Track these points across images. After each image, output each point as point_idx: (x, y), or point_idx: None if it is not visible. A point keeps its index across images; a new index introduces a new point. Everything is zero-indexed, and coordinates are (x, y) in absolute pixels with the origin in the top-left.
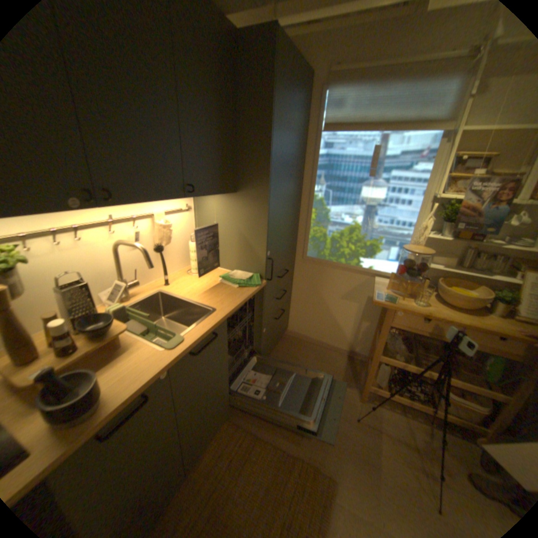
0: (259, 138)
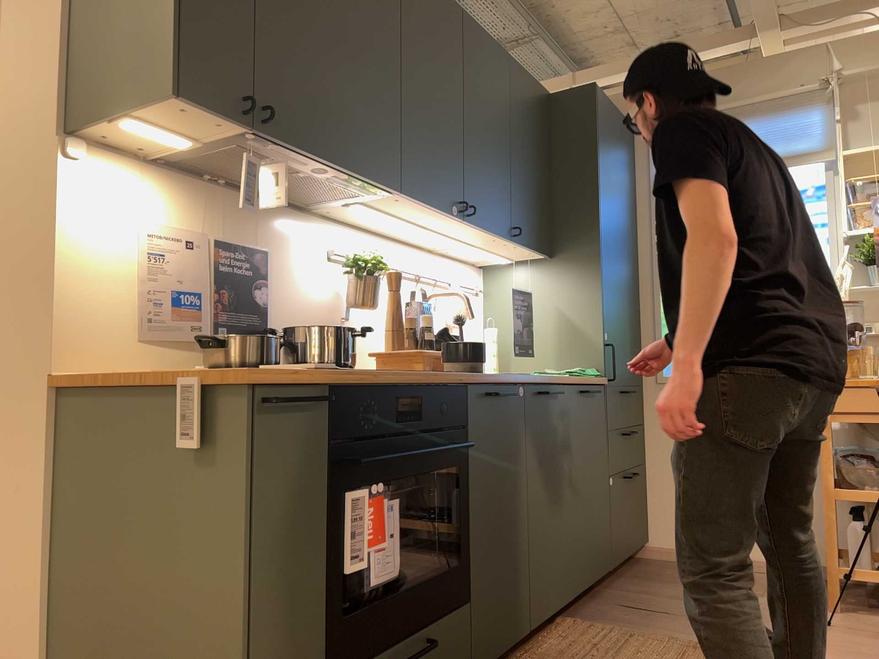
0: (582, 187)
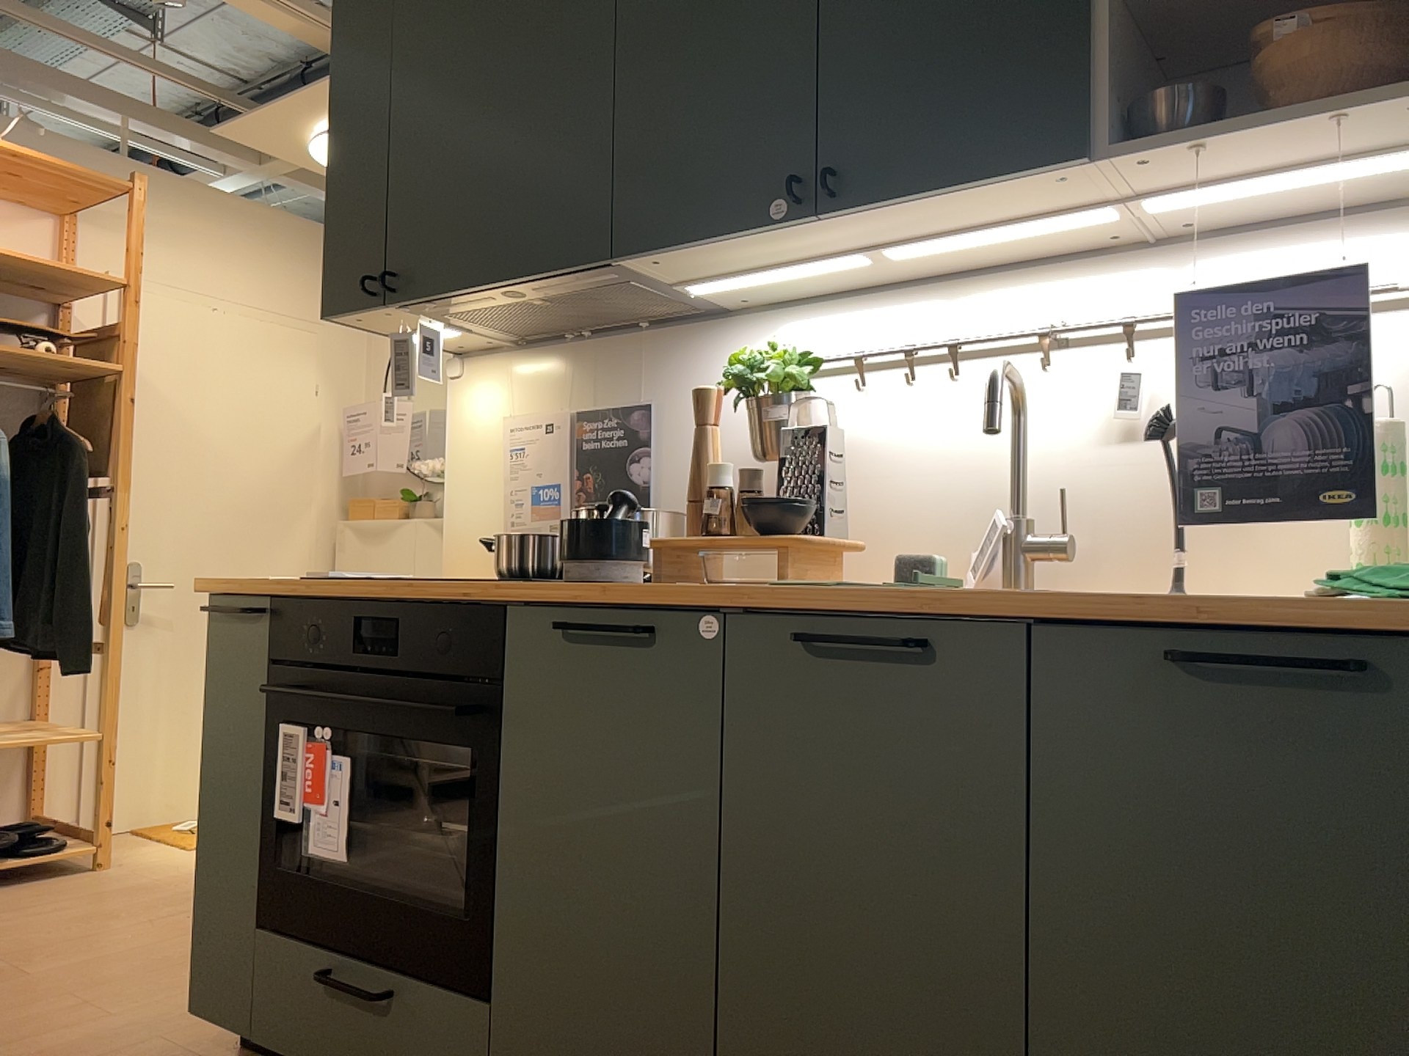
0: None
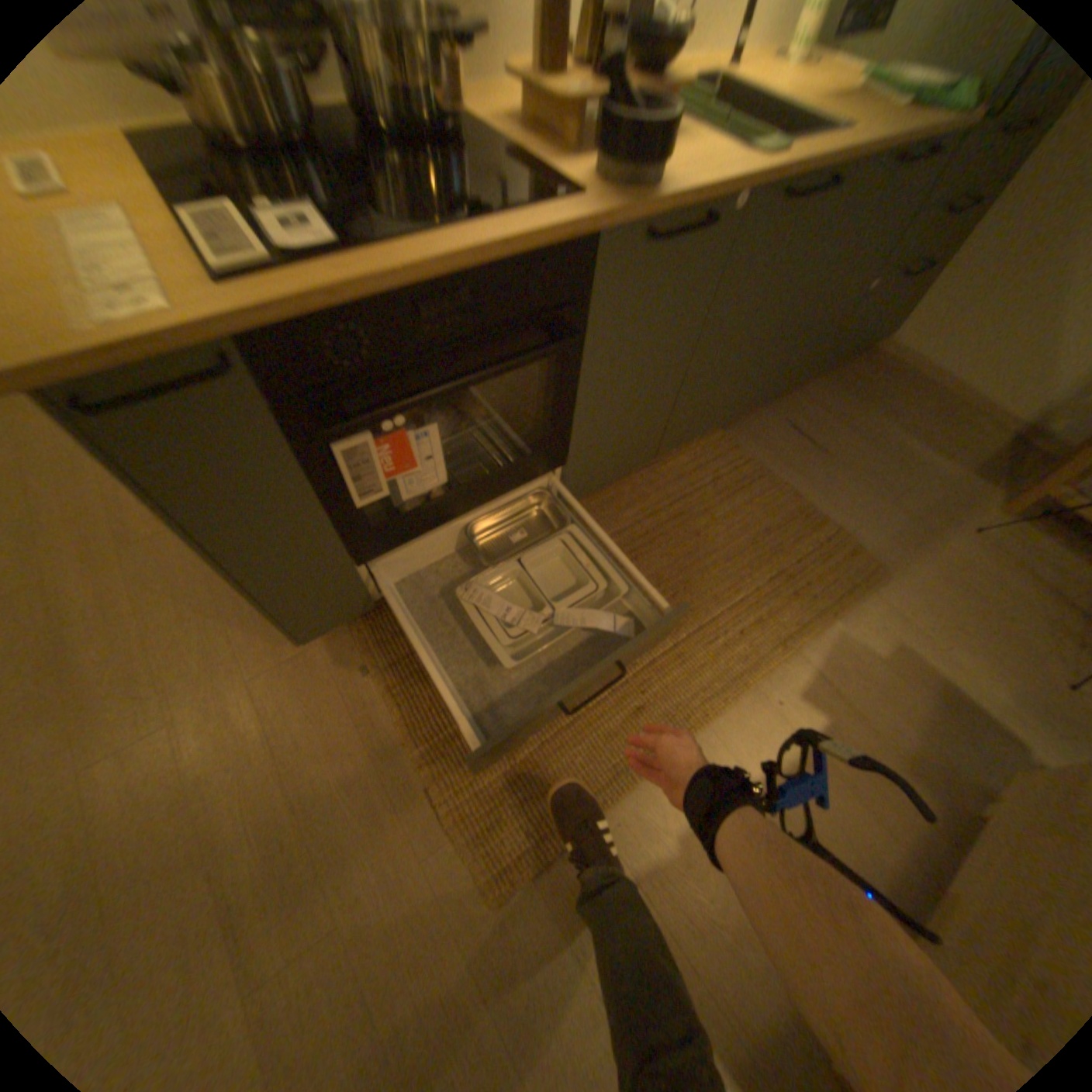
0: None
